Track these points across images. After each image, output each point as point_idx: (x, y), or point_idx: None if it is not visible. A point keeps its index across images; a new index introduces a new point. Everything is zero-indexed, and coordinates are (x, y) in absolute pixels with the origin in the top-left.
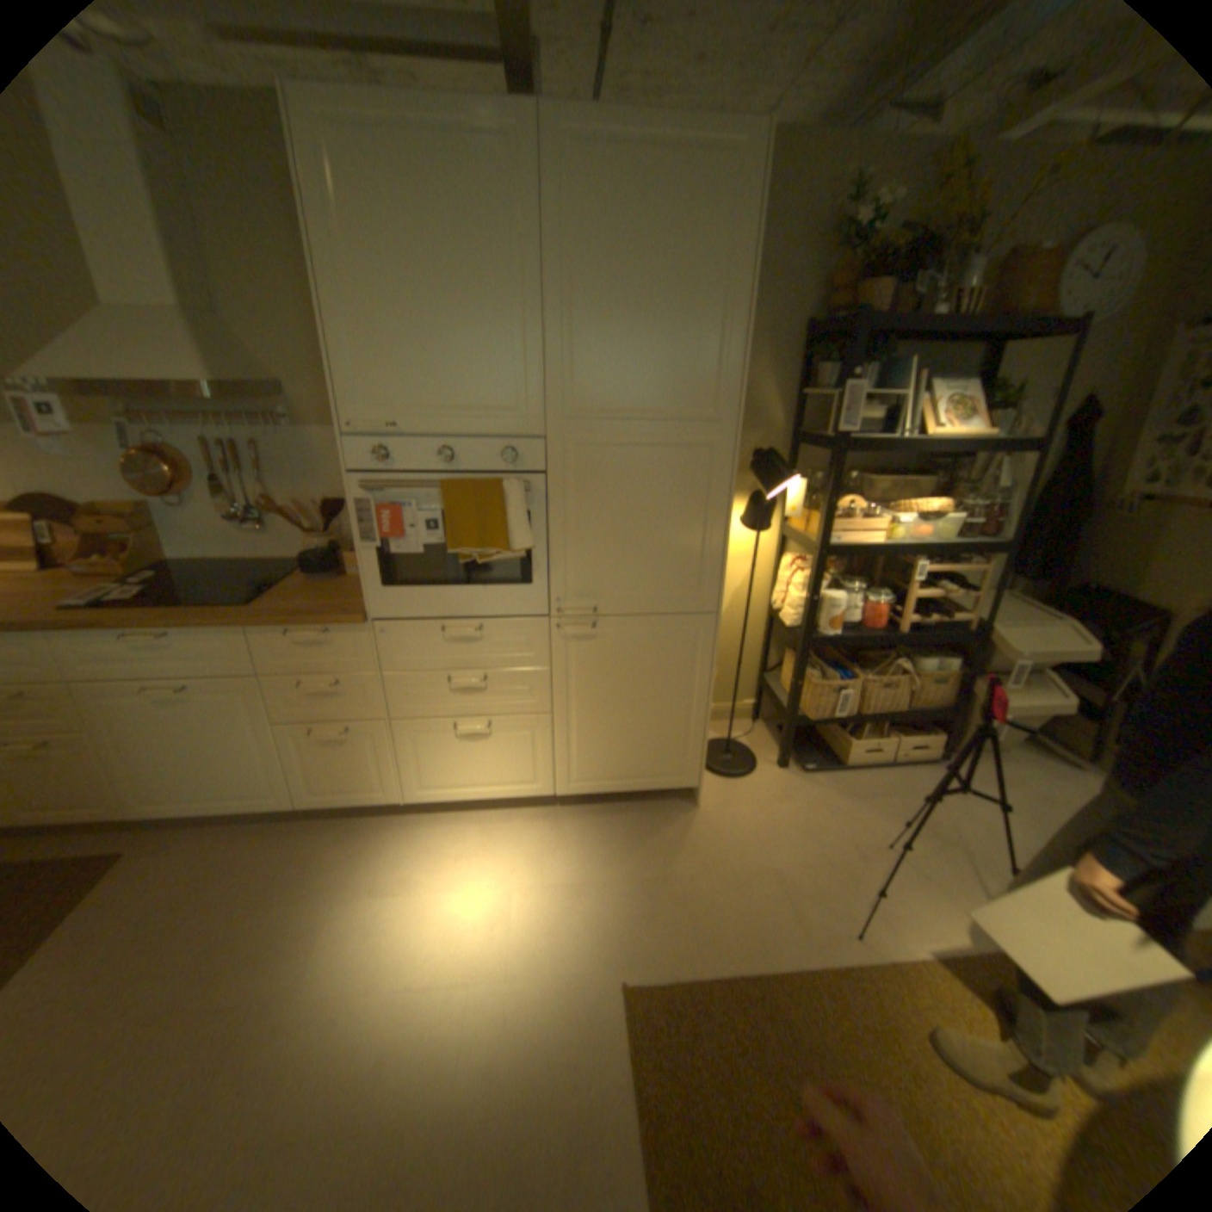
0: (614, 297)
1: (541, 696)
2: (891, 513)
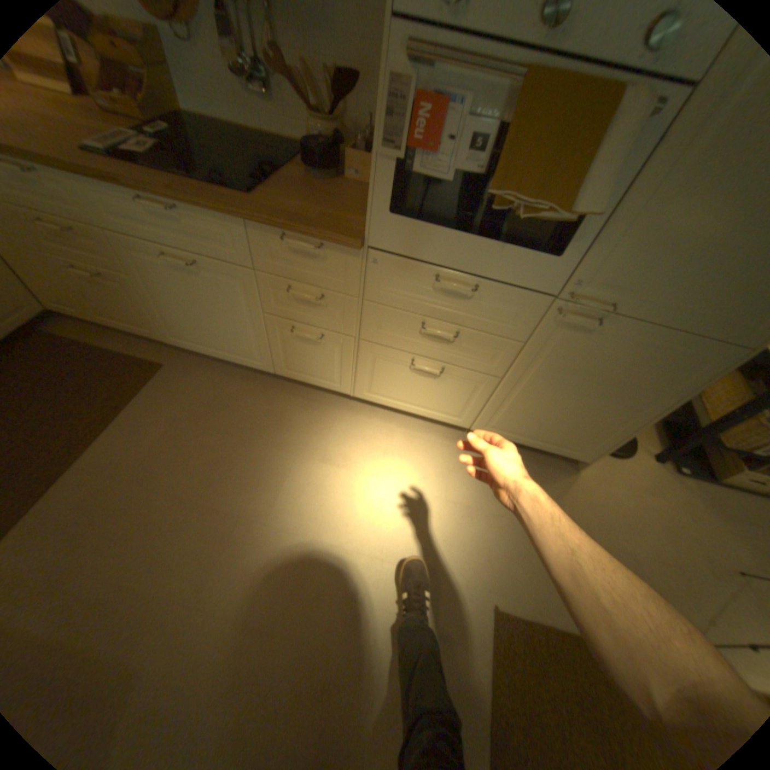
0: None
1: (502, 363)
2: None
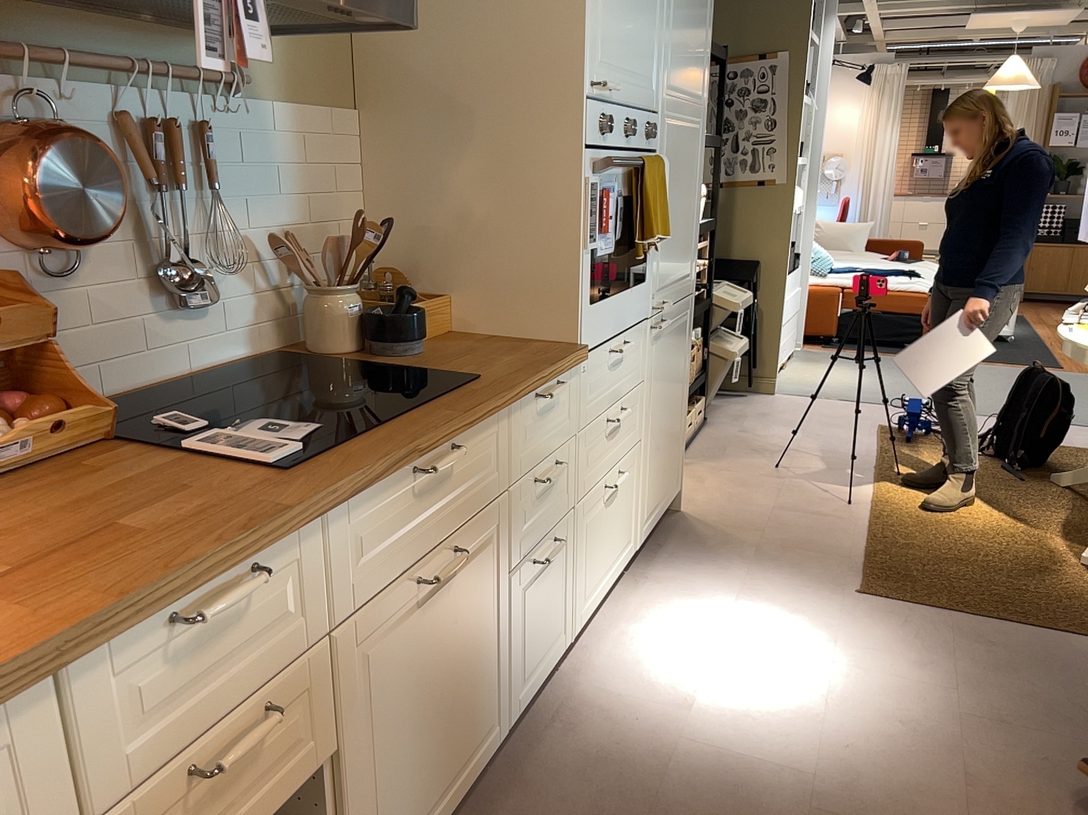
0: None
1: (641, 419)
2: None
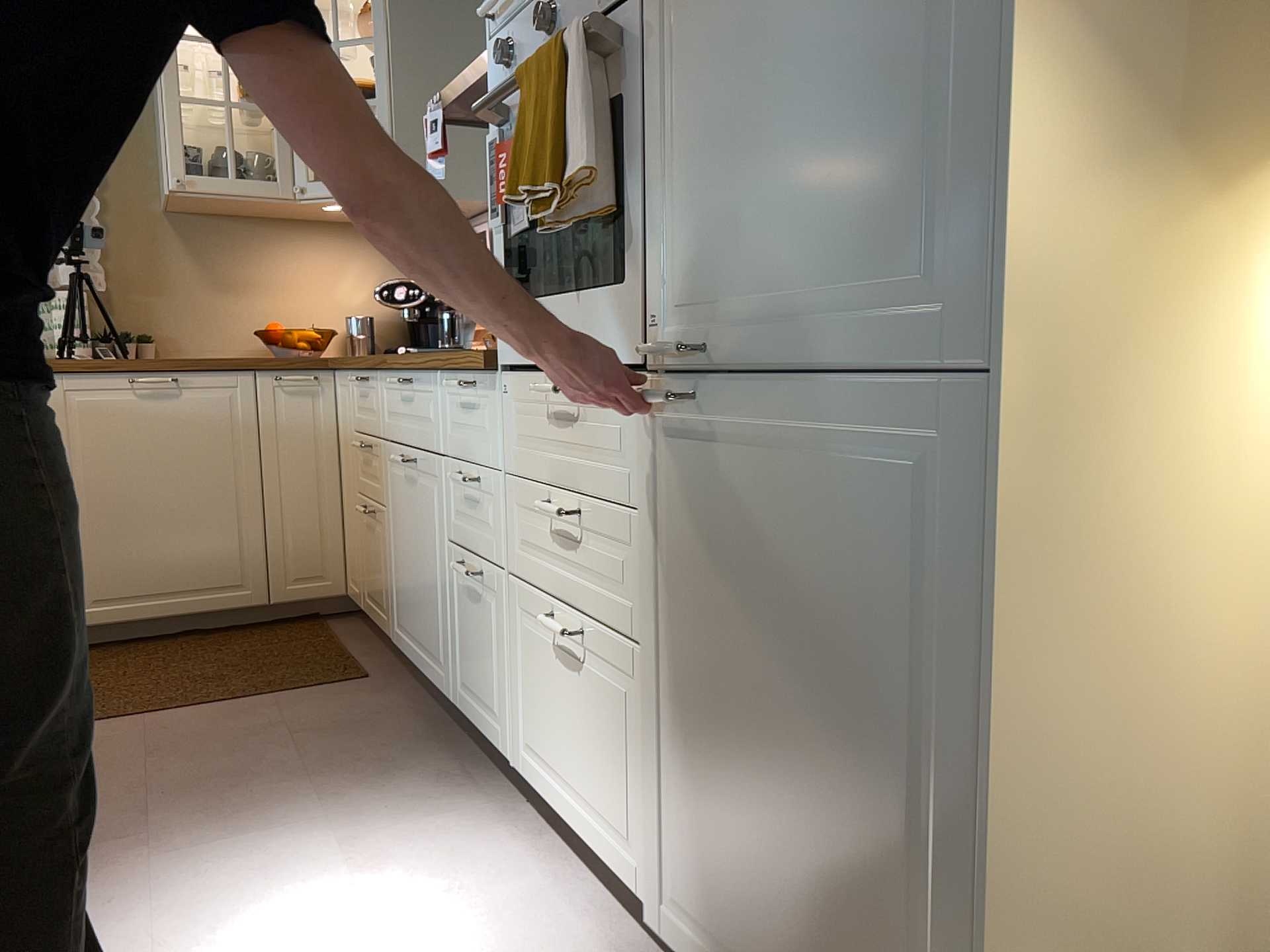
0: None
1: (646, 600)
2: None
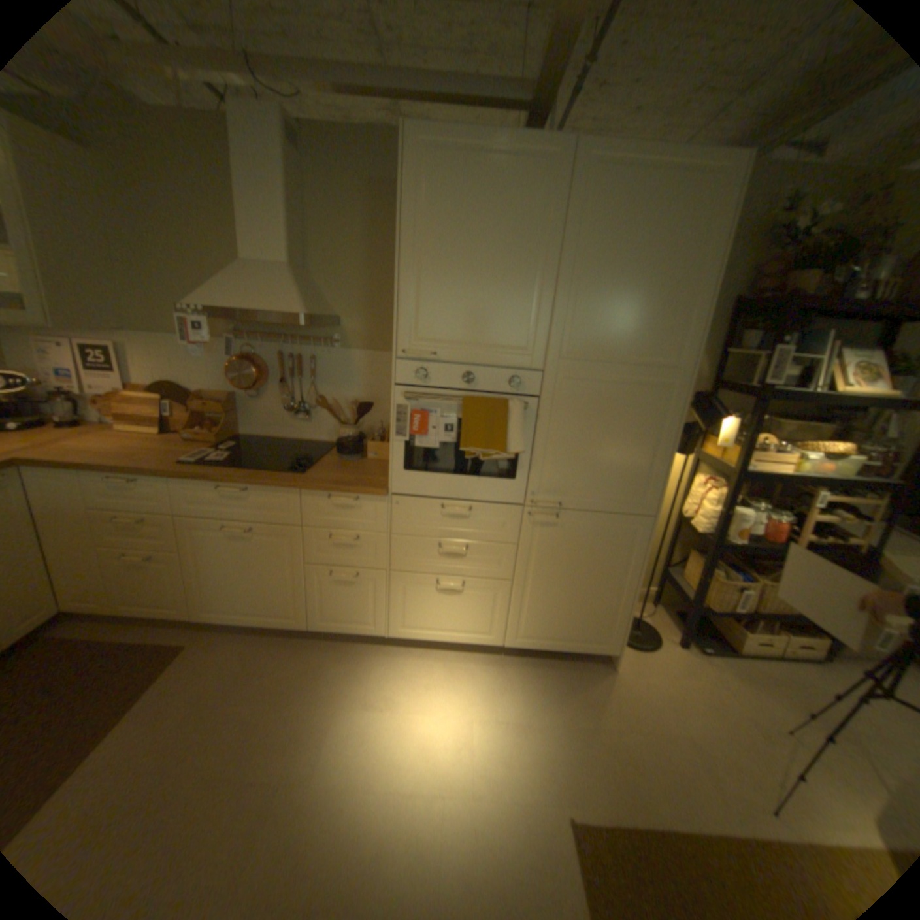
0: (614, 272)
1: (507, 566)
2: (800, 450)
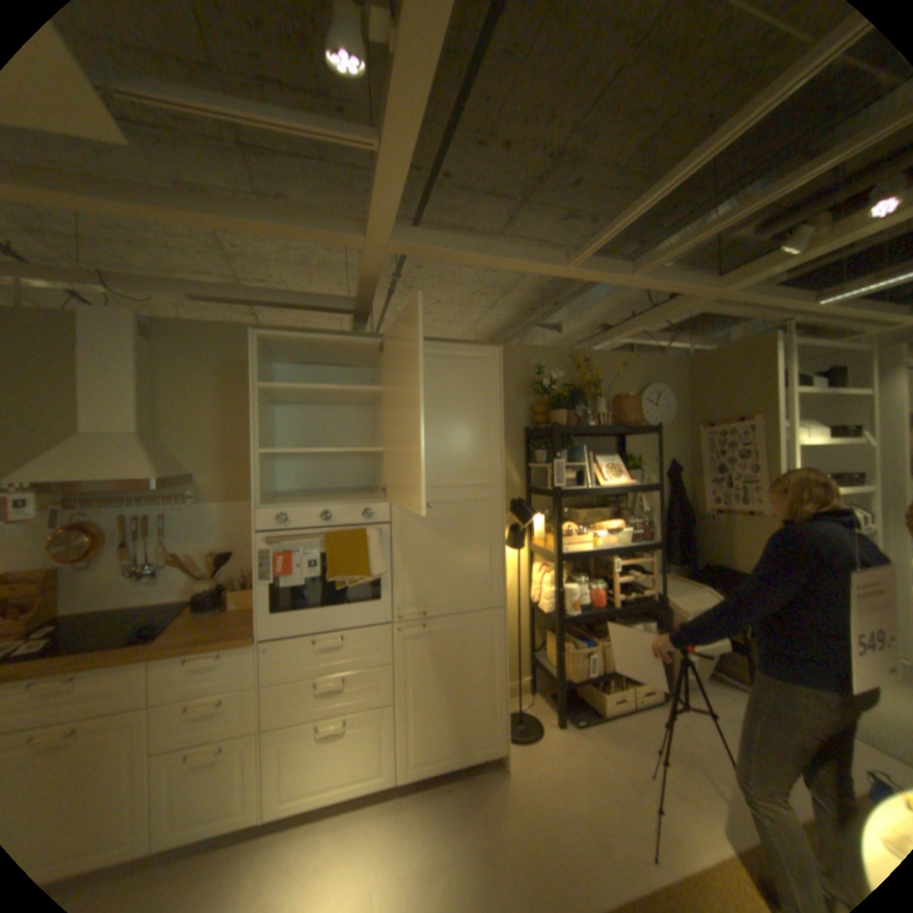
0: (429, 423)
1: (386, 690)
2: (592, 531)
